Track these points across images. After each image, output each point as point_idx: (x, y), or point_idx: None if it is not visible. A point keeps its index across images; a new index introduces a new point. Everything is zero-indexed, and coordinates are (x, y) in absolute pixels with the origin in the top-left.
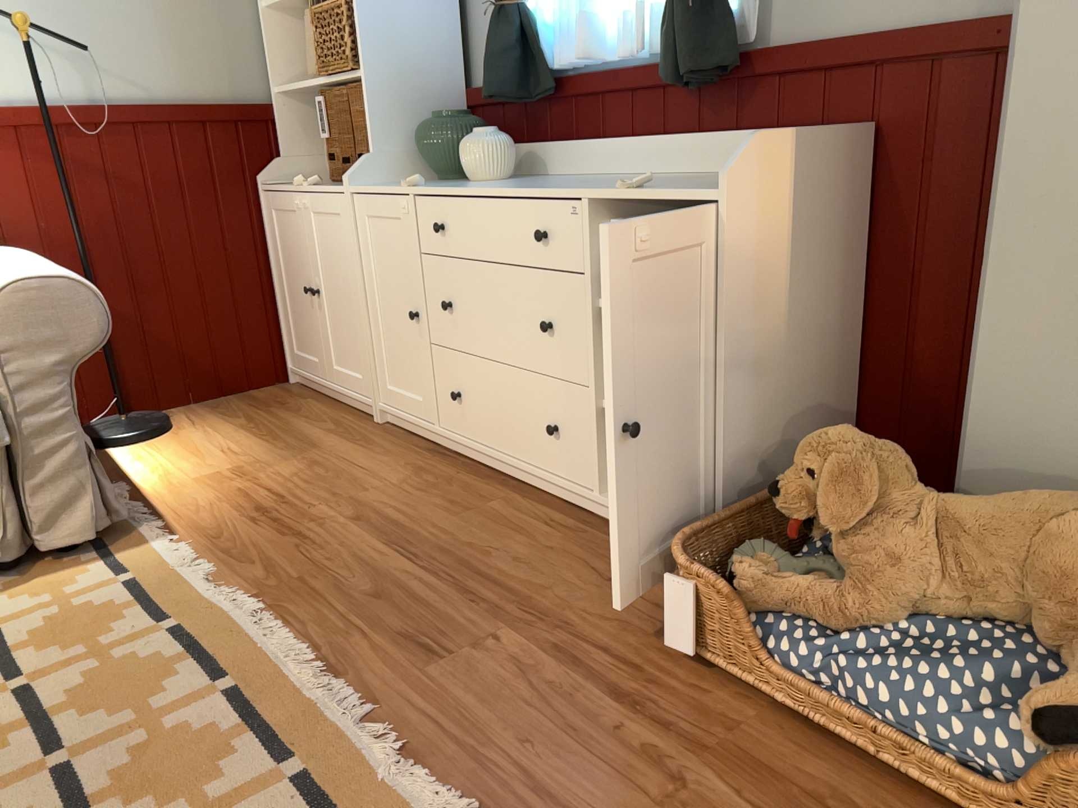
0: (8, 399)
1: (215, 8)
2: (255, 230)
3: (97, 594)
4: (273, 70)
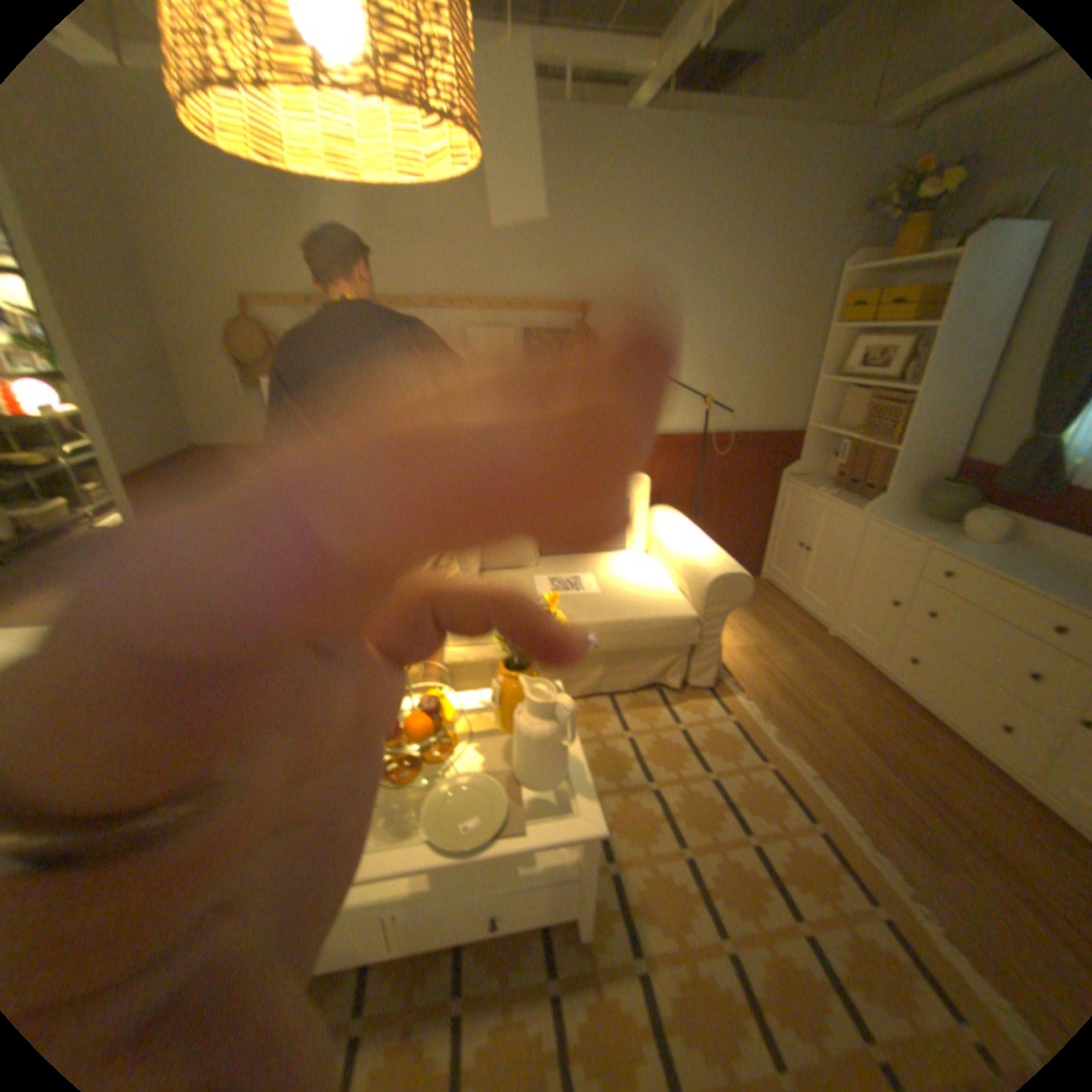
0: (700, 623)
1: (792, 376)
2: (770, 497)
3: (721, 726)
4: (813, 411)
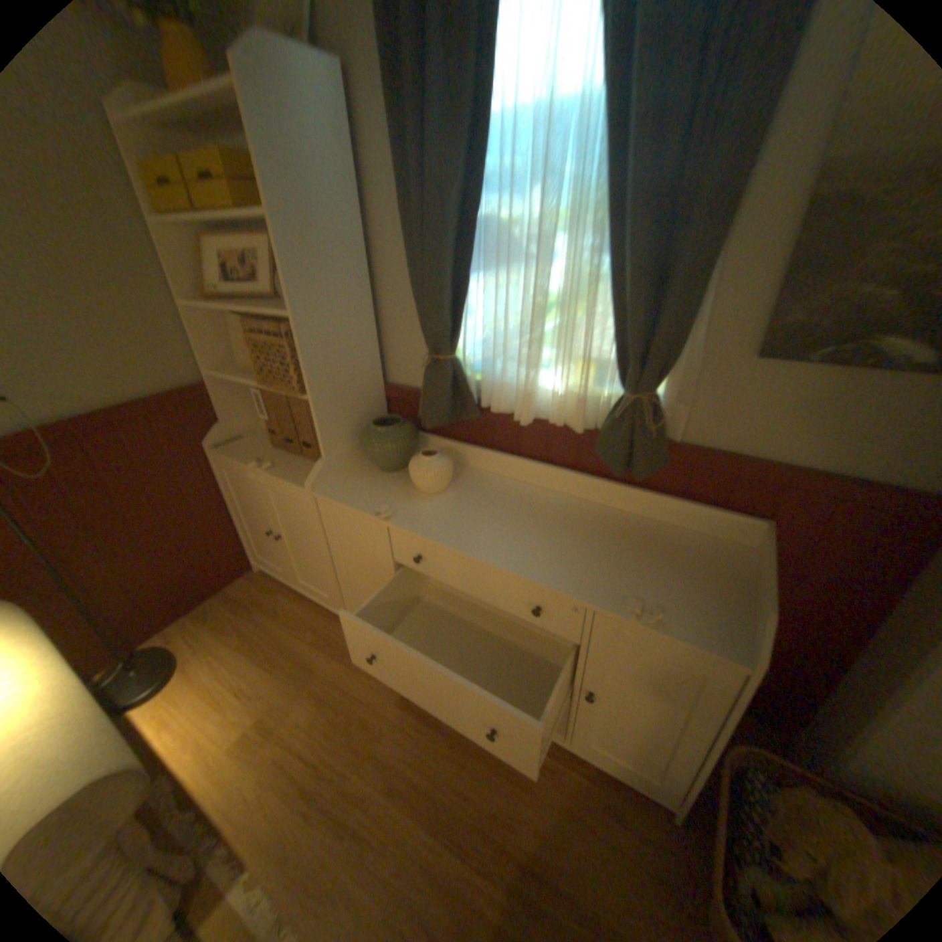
0: None
1: (129, 305)
2: (206, 478)
3: None
4: (199, 352)
